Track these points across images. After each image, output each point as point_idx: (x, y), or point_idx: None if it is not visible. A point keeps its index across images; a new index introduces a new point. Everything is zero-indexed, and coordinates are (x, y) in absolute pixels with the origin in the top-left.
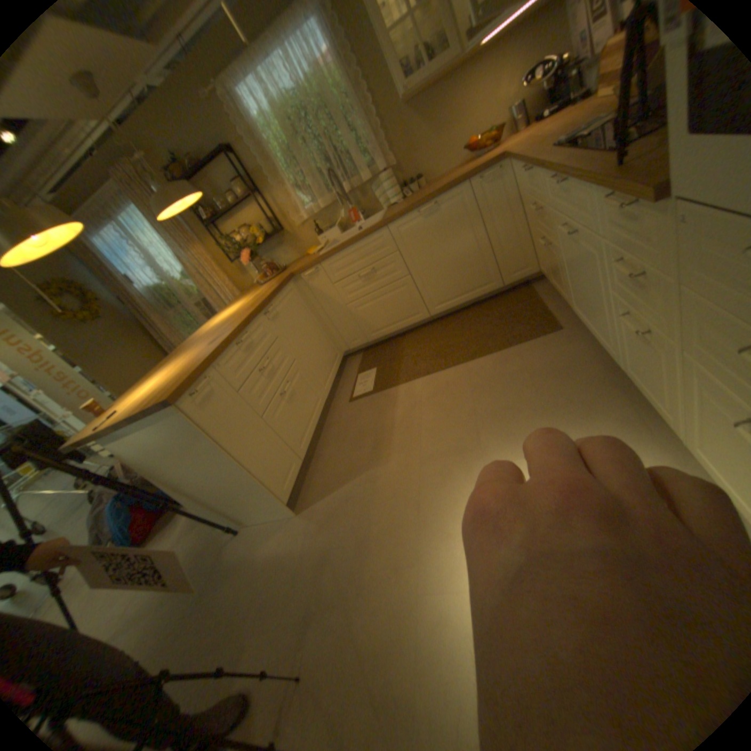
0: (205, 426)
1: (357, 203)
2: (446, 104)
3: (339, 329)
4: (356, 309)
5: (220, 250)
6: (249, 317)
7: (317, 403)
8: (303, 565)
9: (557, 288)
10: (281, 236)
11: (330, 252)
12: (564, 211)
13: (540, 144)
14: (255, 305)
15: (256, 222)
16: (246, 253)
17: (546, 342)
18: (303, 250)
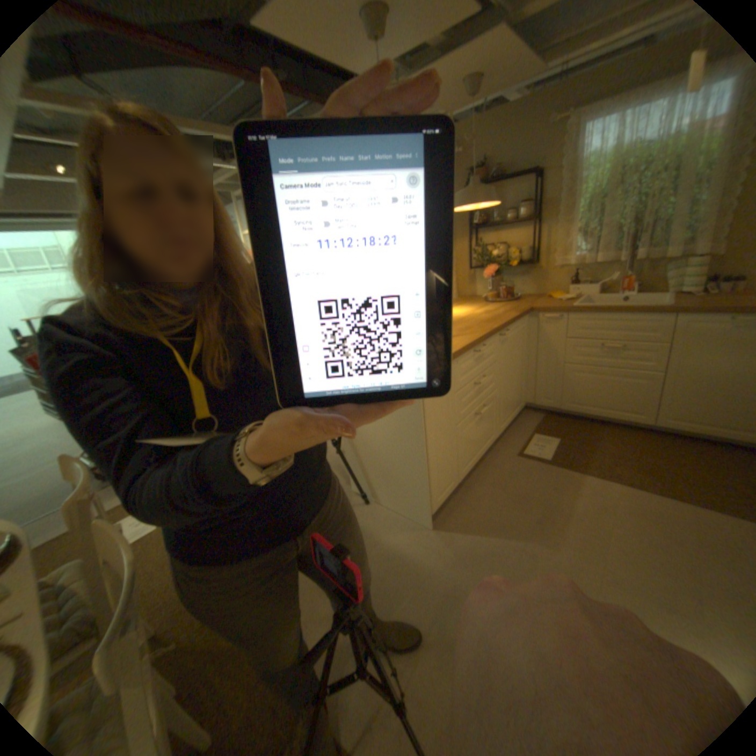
0: (427, 409)
1: (637, 272)
2: None
3: (538, 379)
4: (573, 372)
5: (466, 252)
6: (492, 331)
7: (490, 437)
8: (430, 584)
9: None
10: (531, 266)
11: (589, 308)
12: None
13: None
14: (495, 321)
15: (516, 243)
16: (494, 267)
17: None
18: (544, 288)
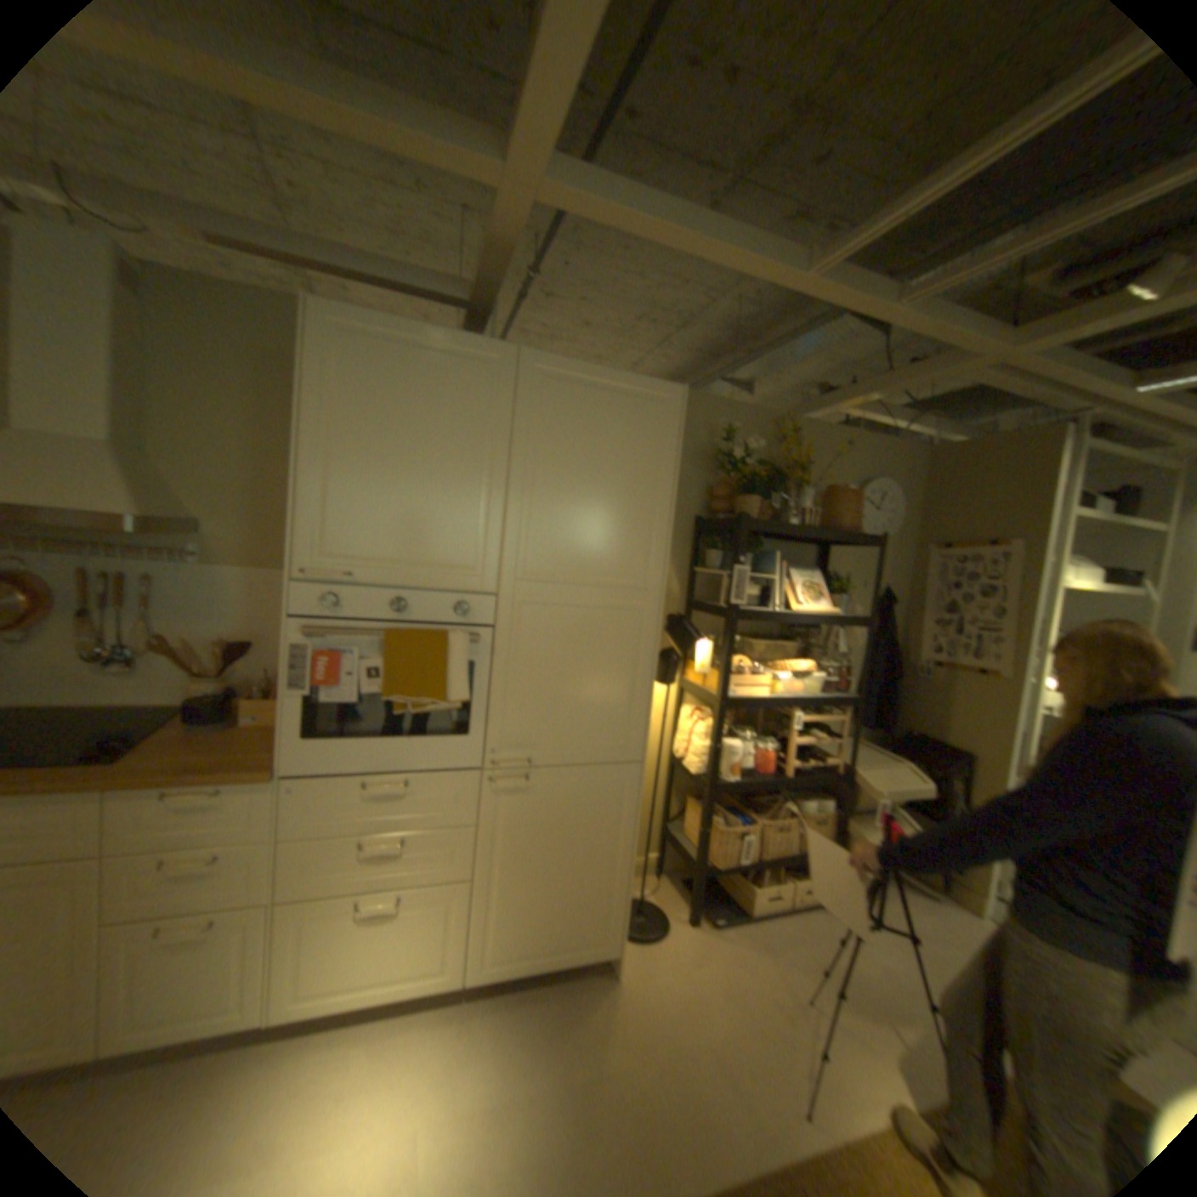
0: None
1: None
2: None
3: None
4: None
5: None
6: None
7: None
8: None
9: None
10: None
11: None
12: None
13: None
14: None
15: None
16: None
17: None
18: None
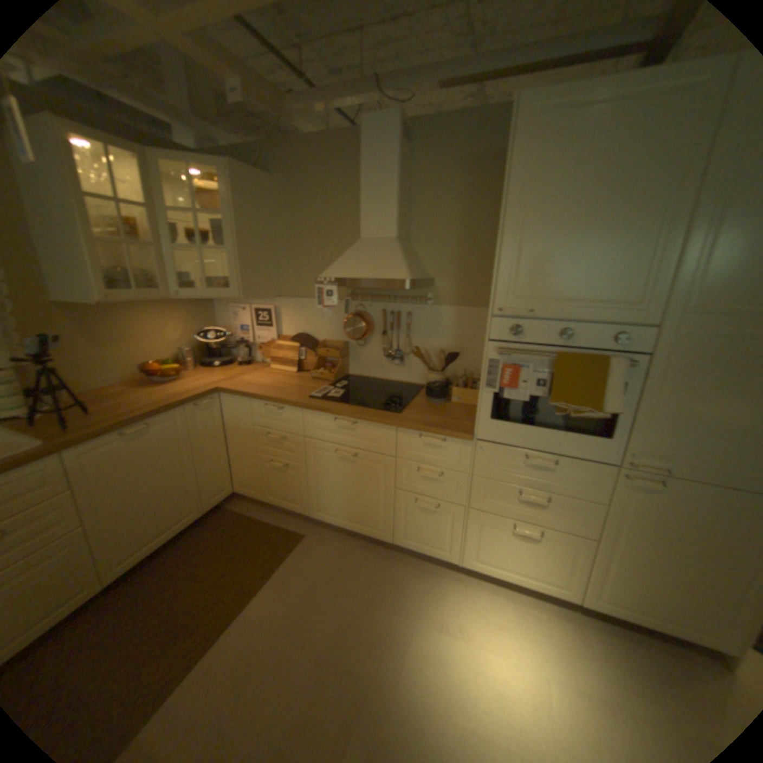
0: None
1: None
2: (107, 325)
3: None
4: None
5: None
6: None
7: None
8: None
9: (255, 507)
10: None
11: None
12: (327, 442)
13: (281, 394)
14: None
15: None
16: None
17: (302, 554)
18: None
